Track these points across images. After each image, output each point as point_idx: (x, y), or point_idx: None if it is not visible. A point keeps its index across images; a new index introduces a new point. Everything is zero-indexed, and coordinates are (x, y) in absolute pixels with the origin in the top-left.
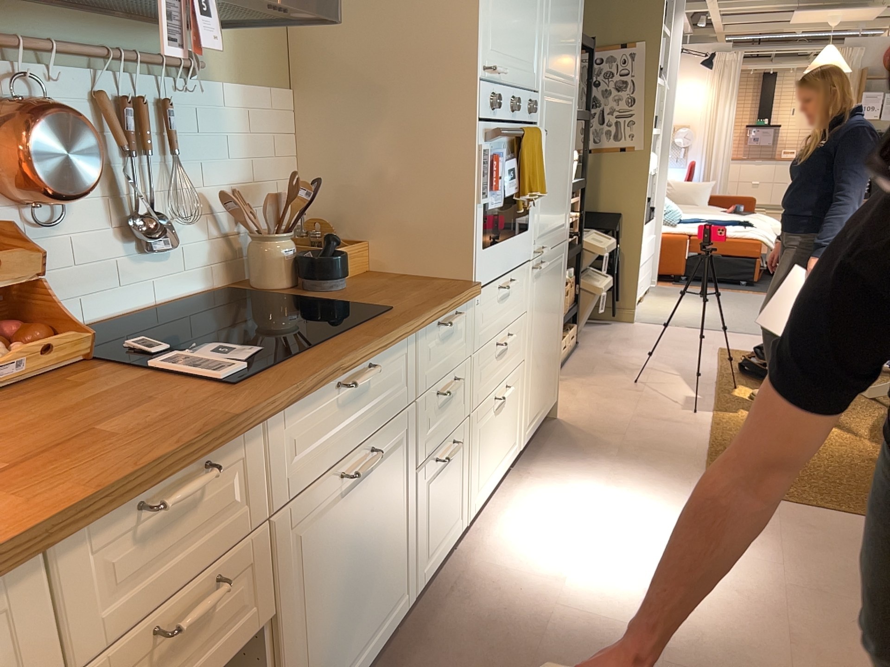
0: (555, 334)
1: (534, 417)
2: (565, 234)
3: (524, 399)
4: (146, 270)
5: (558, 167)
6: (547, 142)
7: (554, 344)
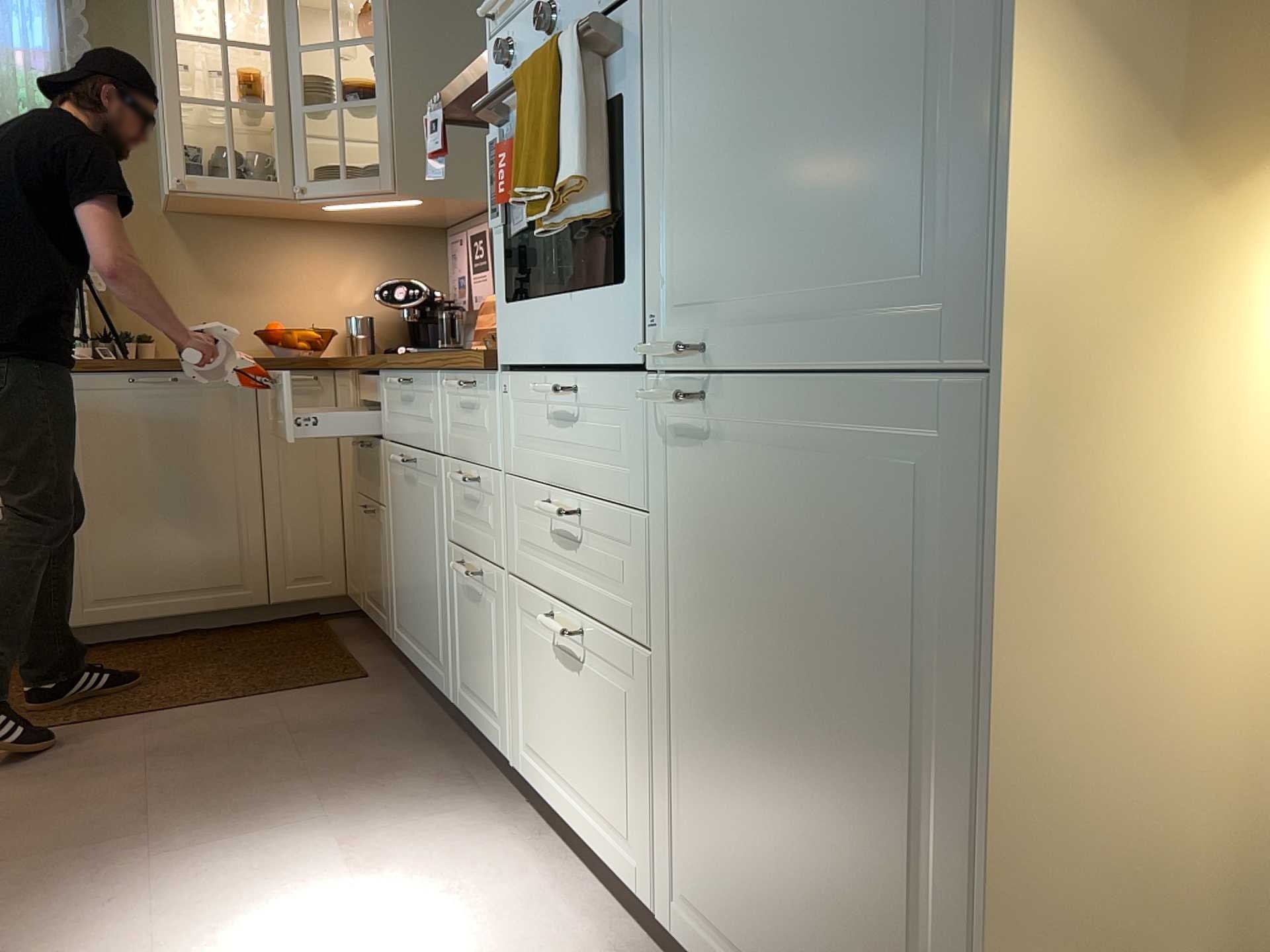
0: (887, 811)
1: (729, 944)
2: (962, 341)
3: (665, 782)
4: None
5: (809, 42)
6: (699, 5)
7: (887, 859)
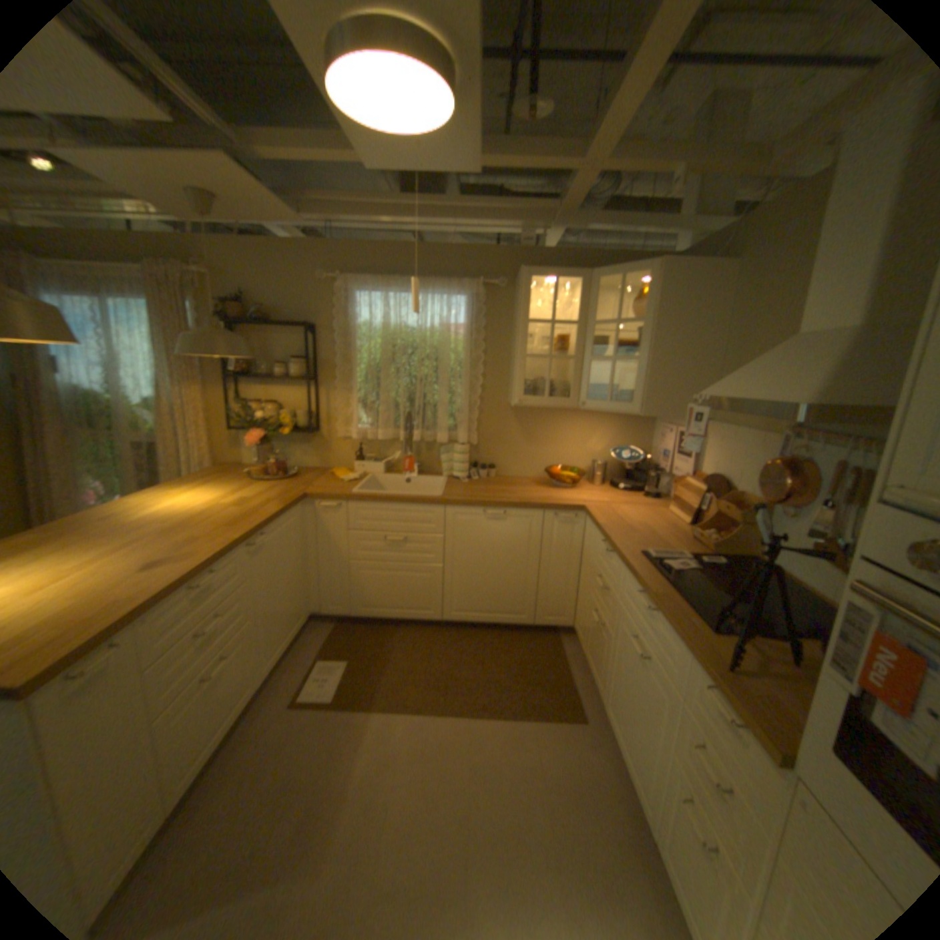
0: None
1: None
2: None
3: None
4: (837, 579)
5: None
6: None
7: None
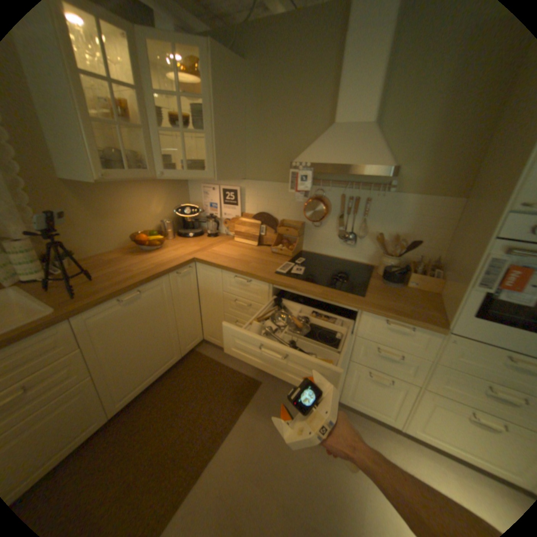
0: None
1: None
2: None
3: None
4: (345, 248)
5: None
6: None
7: None
